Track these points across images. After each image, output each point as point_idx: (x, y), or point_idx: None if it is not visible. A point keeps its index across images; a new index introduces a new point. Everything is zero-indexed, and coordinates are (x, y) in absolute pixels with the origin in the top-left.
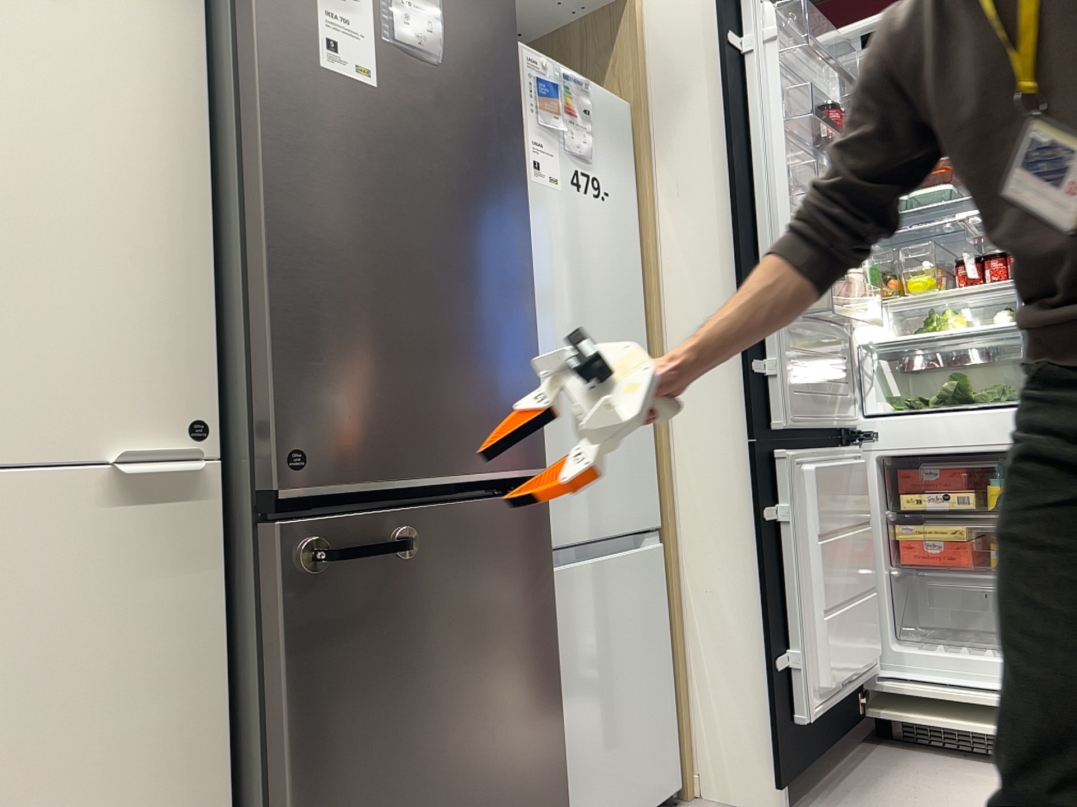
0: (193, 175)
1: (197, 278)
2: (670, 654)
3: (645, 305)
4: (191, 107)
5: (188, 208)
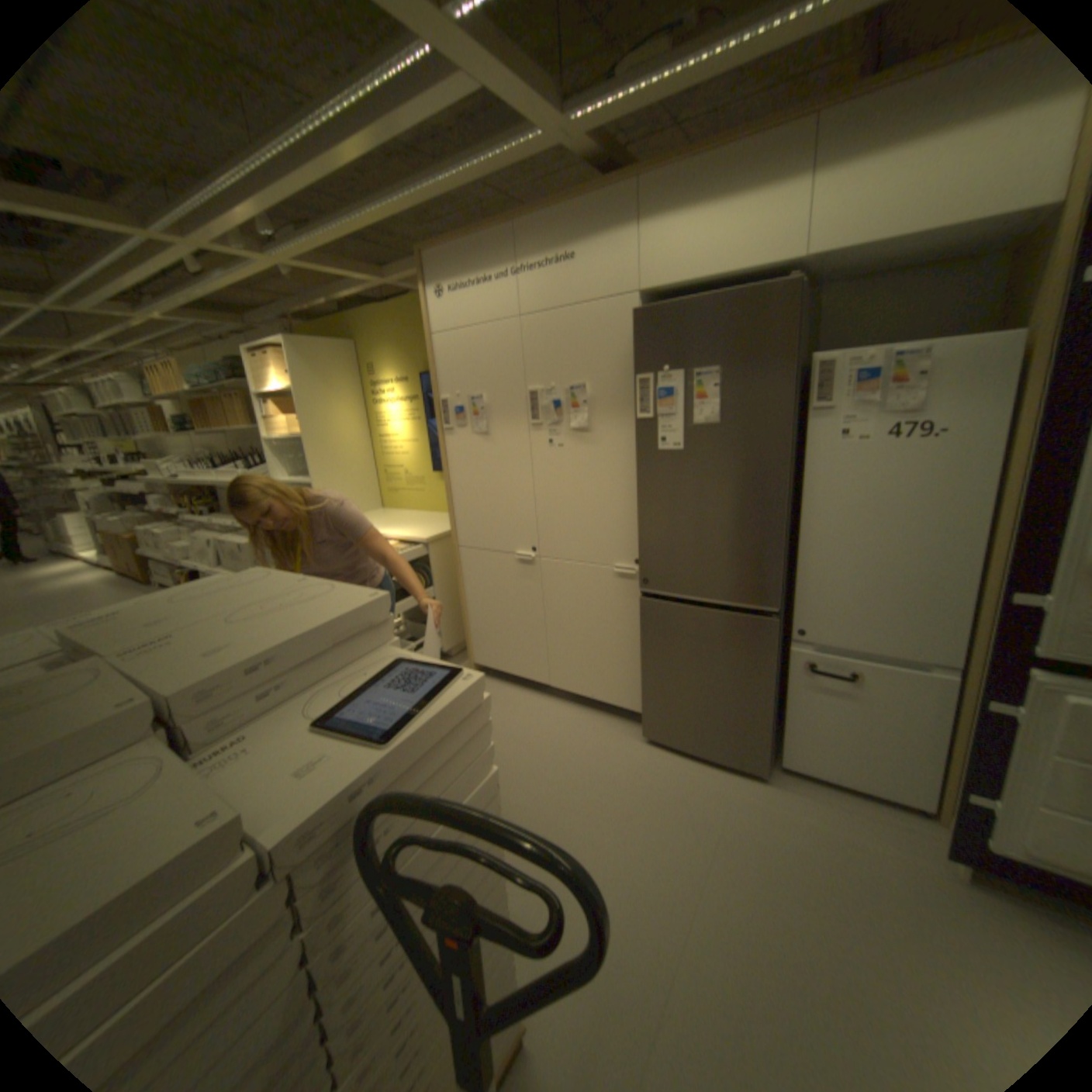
0: (637, 485)
1: (638, 517)
2: (954, 745)
3: (1001, 509)
4: (637, 463)
5: (636, 496)
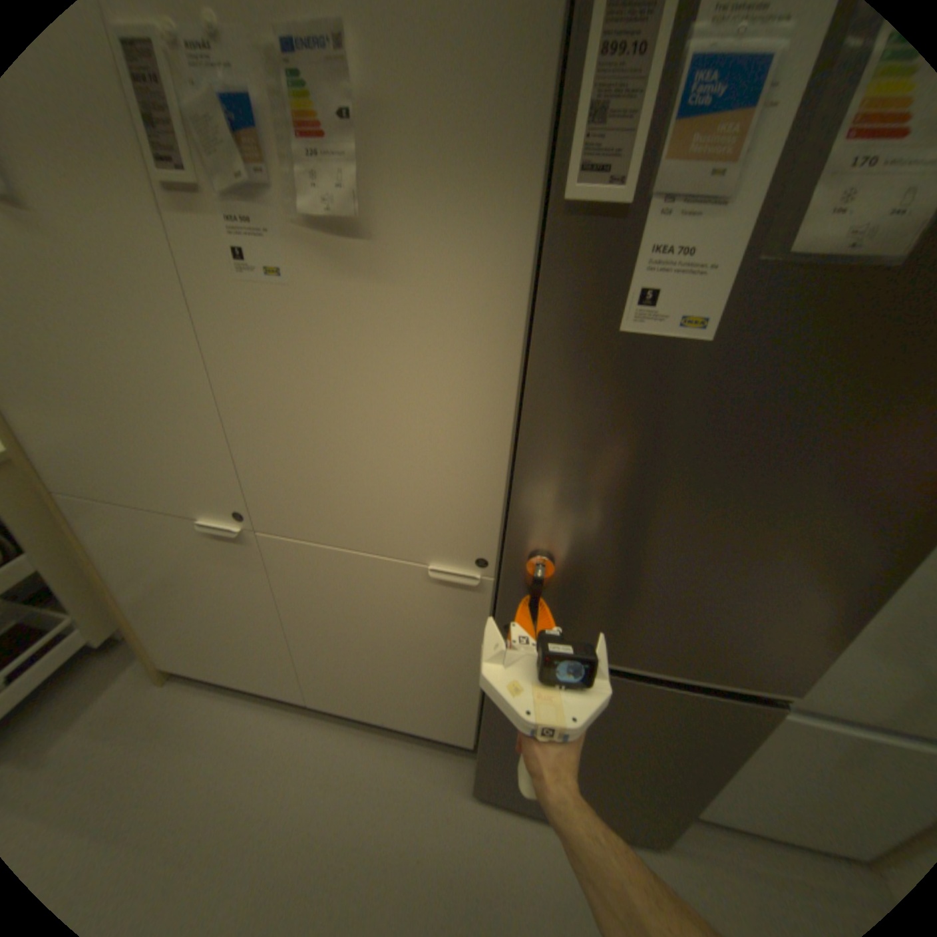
0: (503, 405)
1: (495, 478)
2: None
3: None
4: (509, 345)
5: (496, 430)
